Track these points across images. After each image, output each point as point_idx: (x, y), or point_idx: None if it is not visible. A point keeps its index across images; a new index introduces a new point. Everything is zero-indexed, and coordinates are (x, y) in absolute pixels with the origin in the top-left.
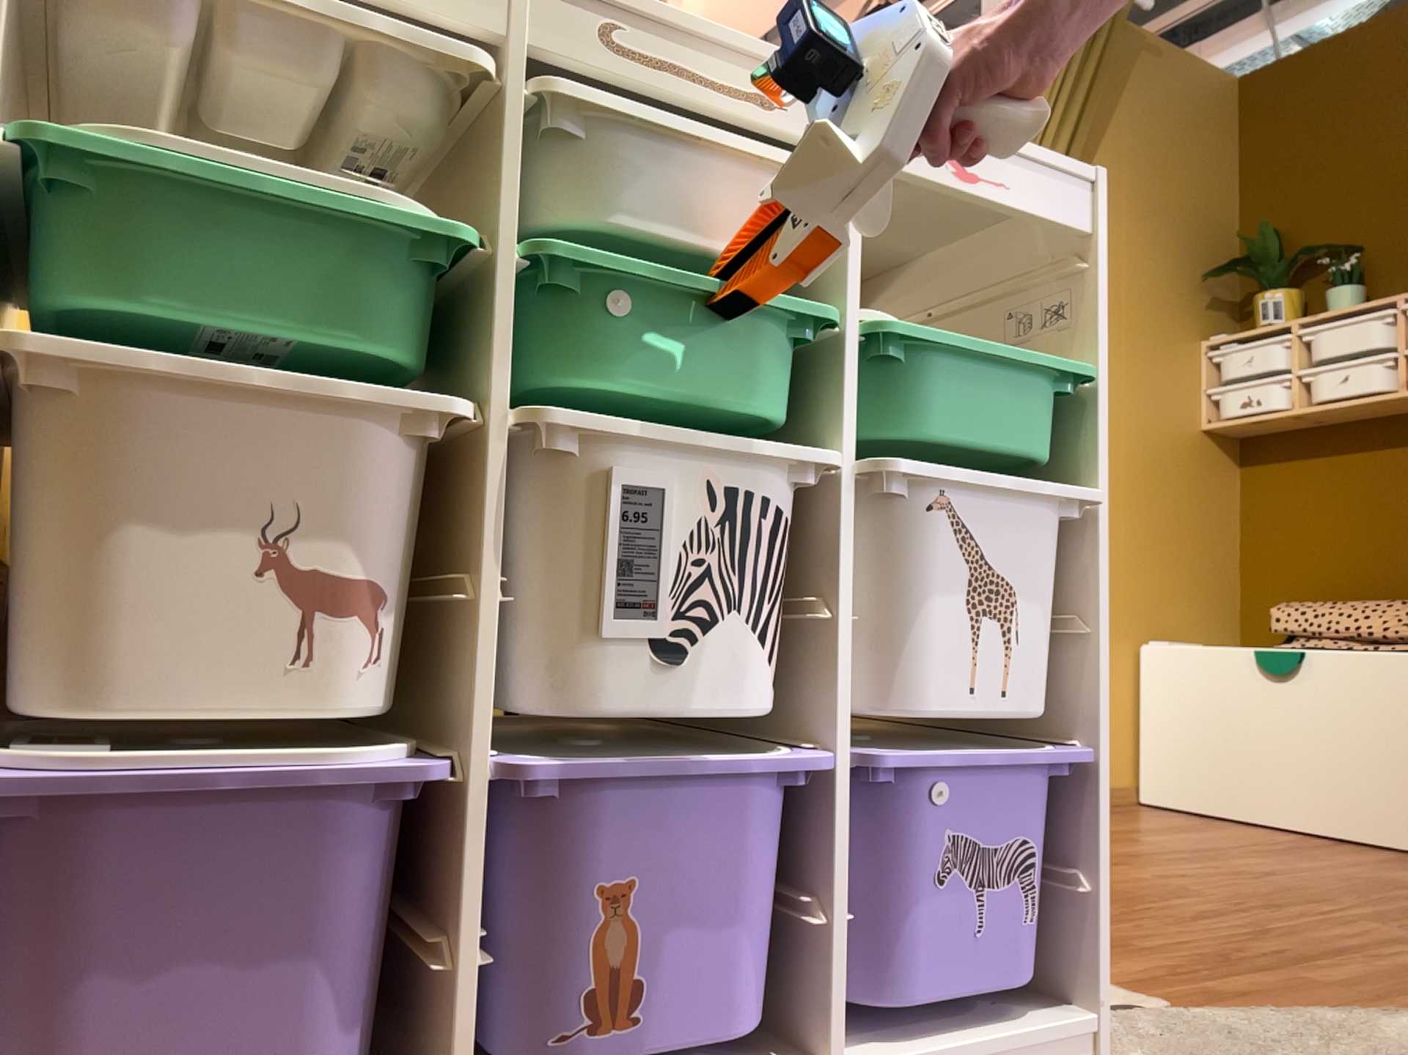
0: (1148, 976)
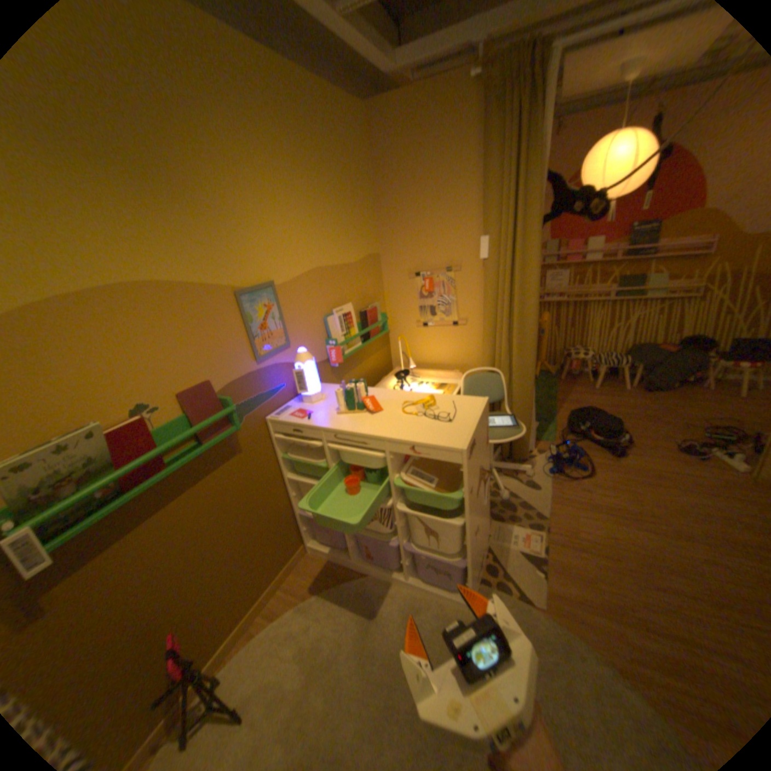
0: (563, 602)
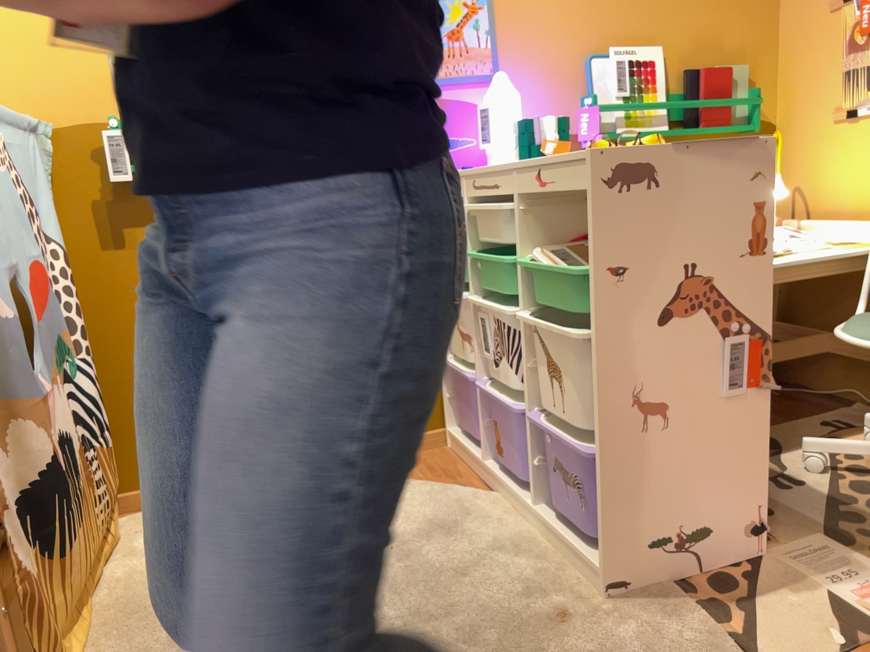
0: None
